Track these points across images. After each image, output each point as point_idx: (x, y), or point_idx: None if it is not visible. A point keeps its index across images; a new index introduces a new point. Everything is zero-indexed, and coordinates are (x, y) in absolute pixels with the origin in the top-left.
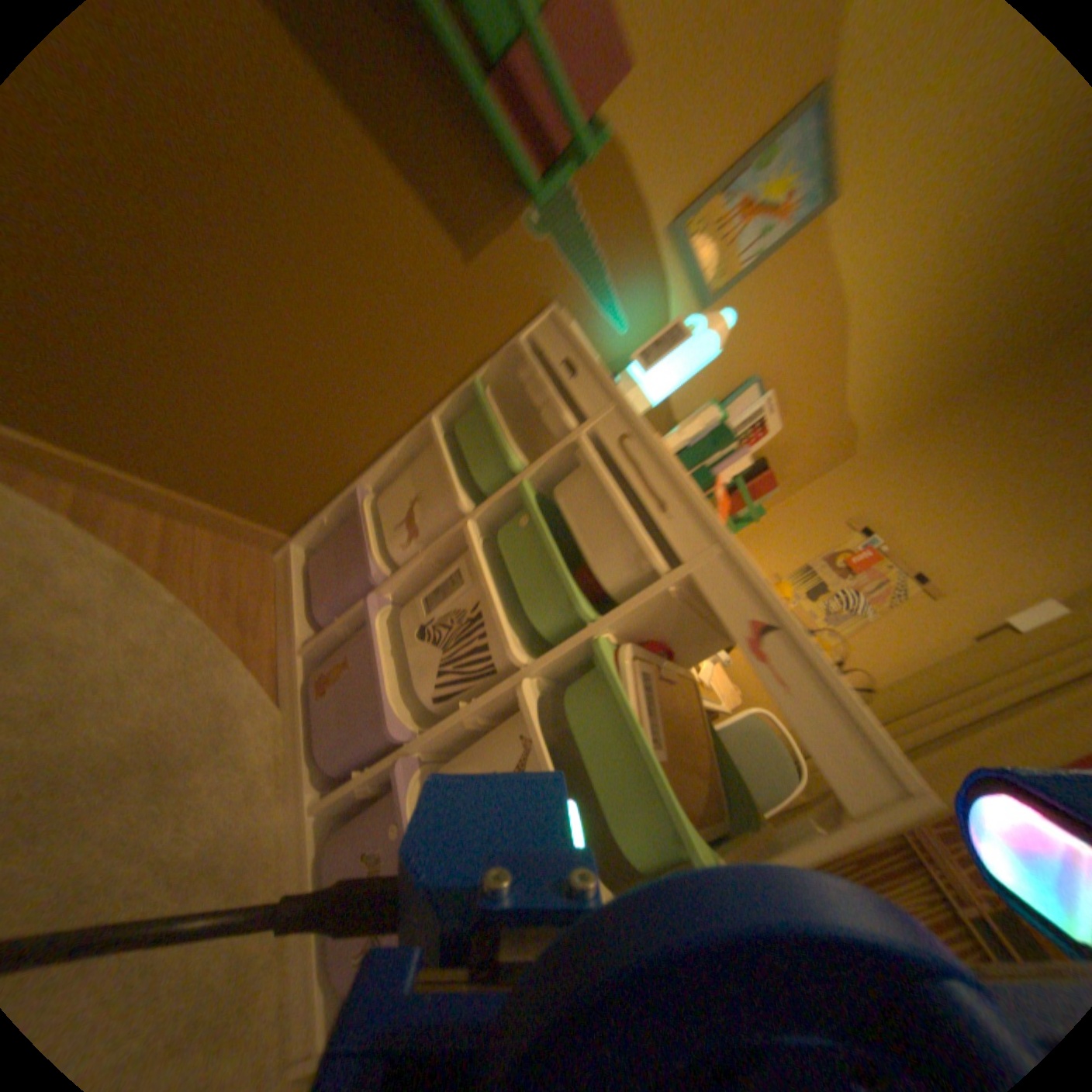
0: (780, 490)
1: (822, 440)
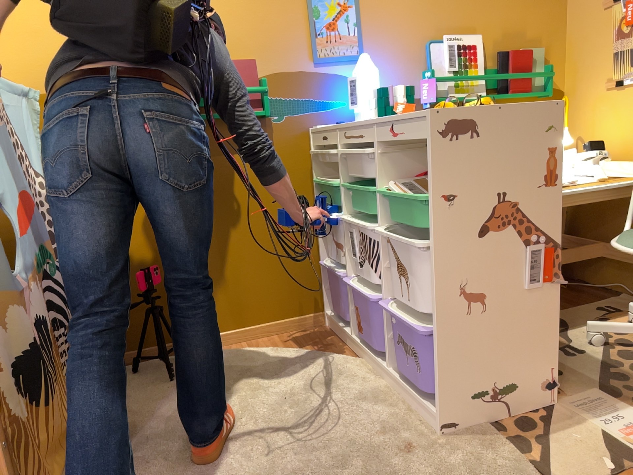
0: (543, 45)
1: (518, 5)
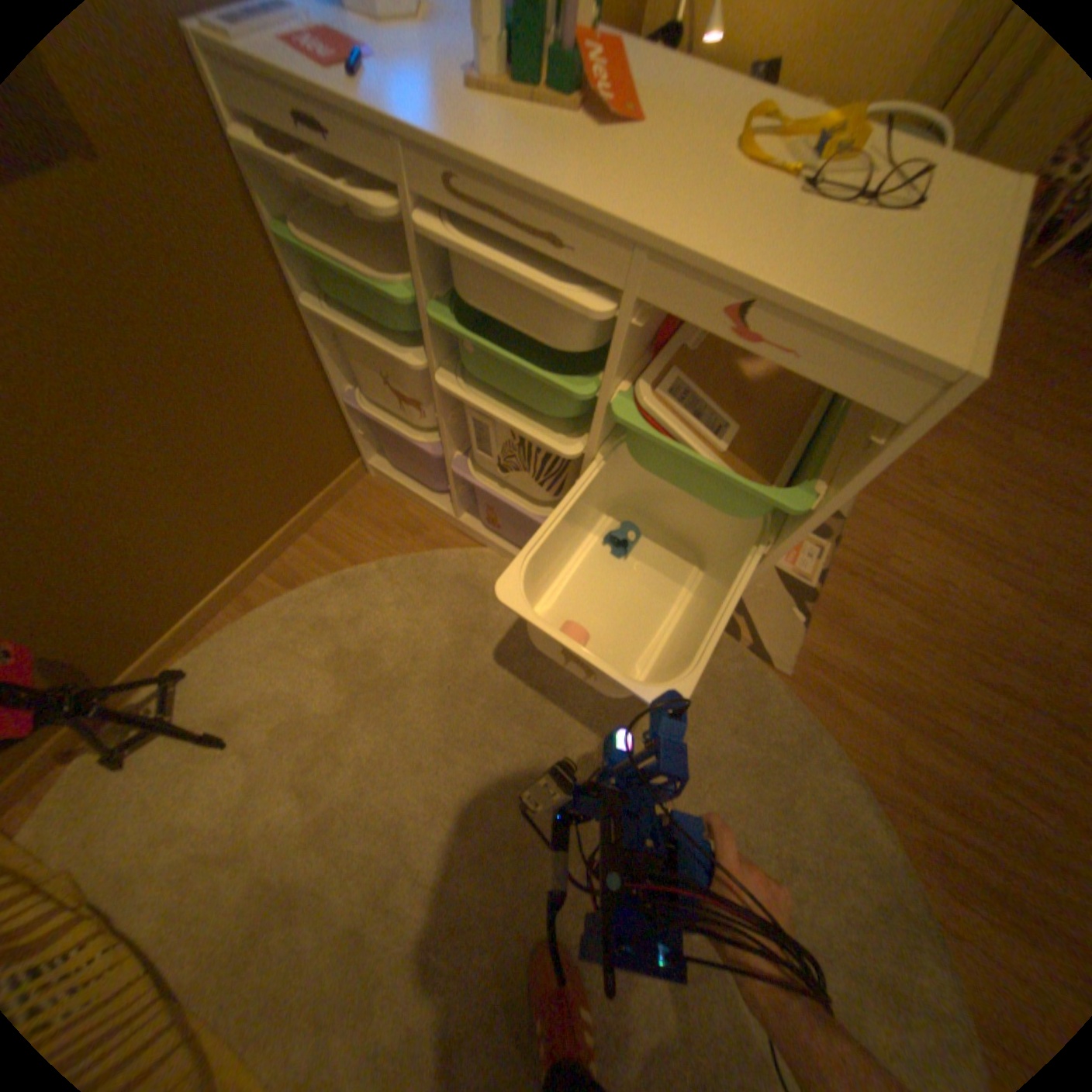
0: None
1: None
